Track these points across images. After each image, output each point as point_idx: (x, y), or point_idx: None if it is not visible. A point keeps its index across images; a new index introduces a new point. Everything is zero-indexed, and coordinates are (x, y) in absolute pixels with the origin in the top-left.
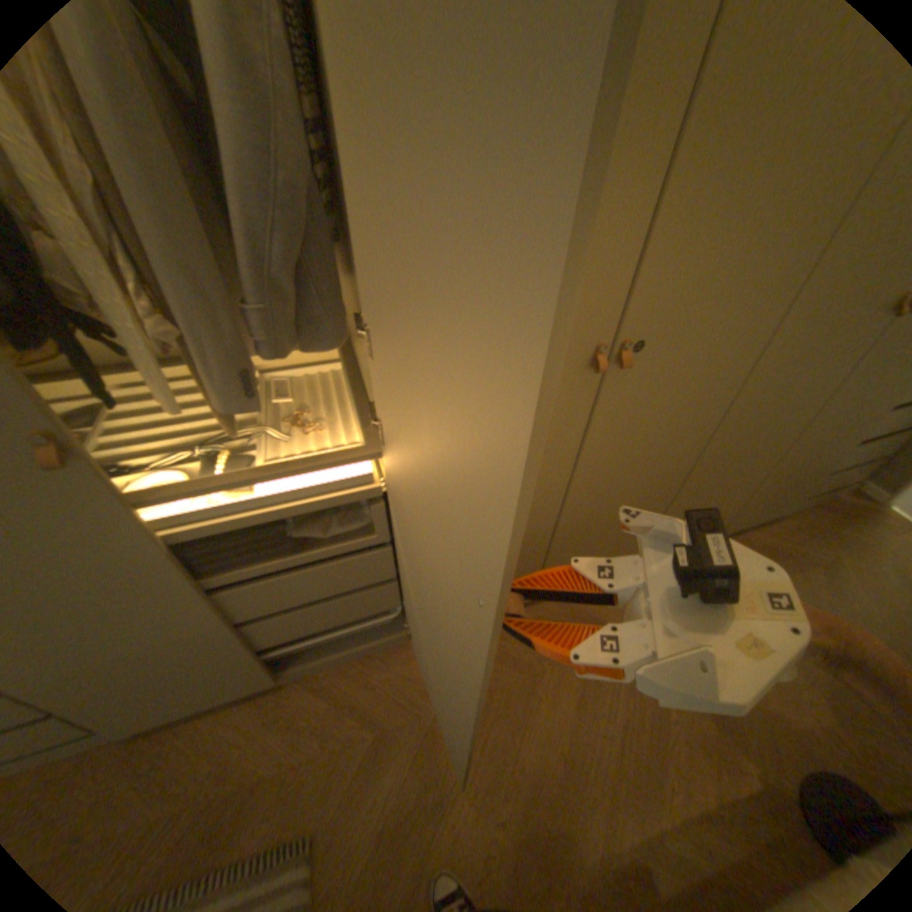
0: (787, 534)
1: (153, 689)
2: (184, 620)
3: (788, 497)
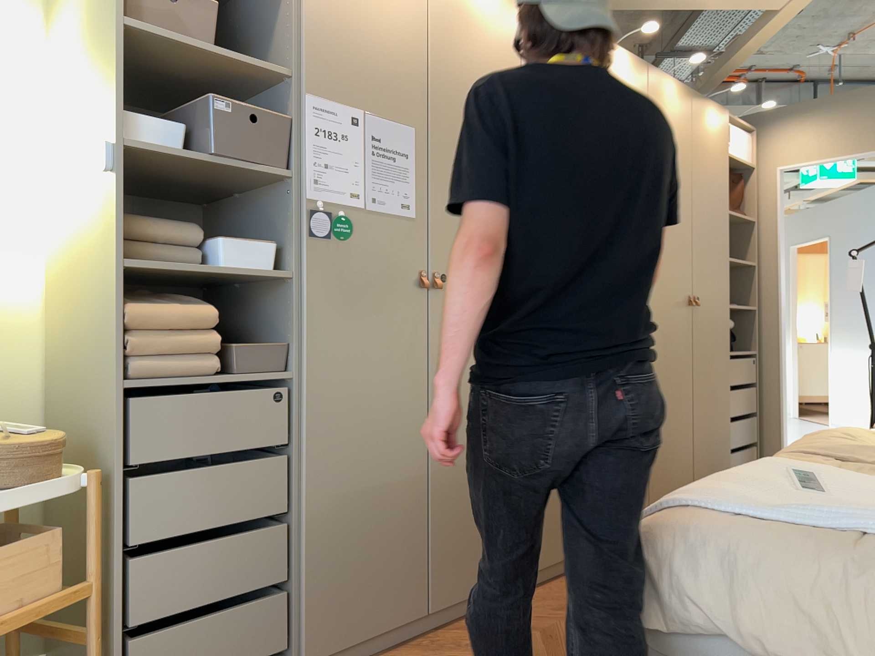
0: None
1: (362, 558)
2: (410, 452)
3: (715, 460)
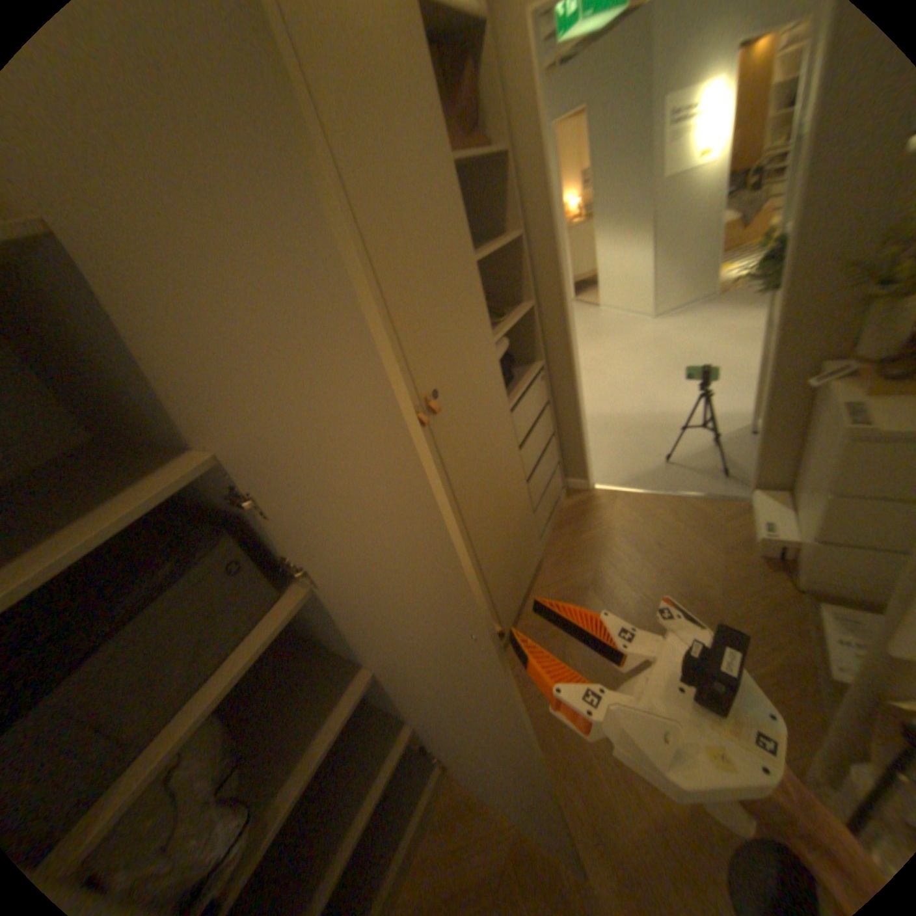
0: (550, 576)
1: None
2: None
3: (520, 559)
